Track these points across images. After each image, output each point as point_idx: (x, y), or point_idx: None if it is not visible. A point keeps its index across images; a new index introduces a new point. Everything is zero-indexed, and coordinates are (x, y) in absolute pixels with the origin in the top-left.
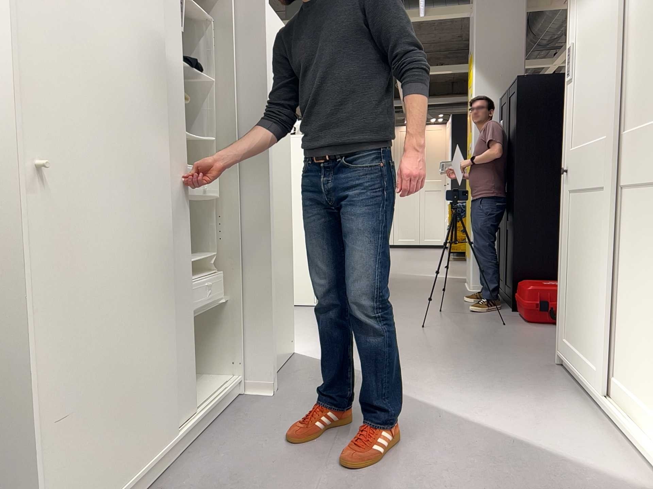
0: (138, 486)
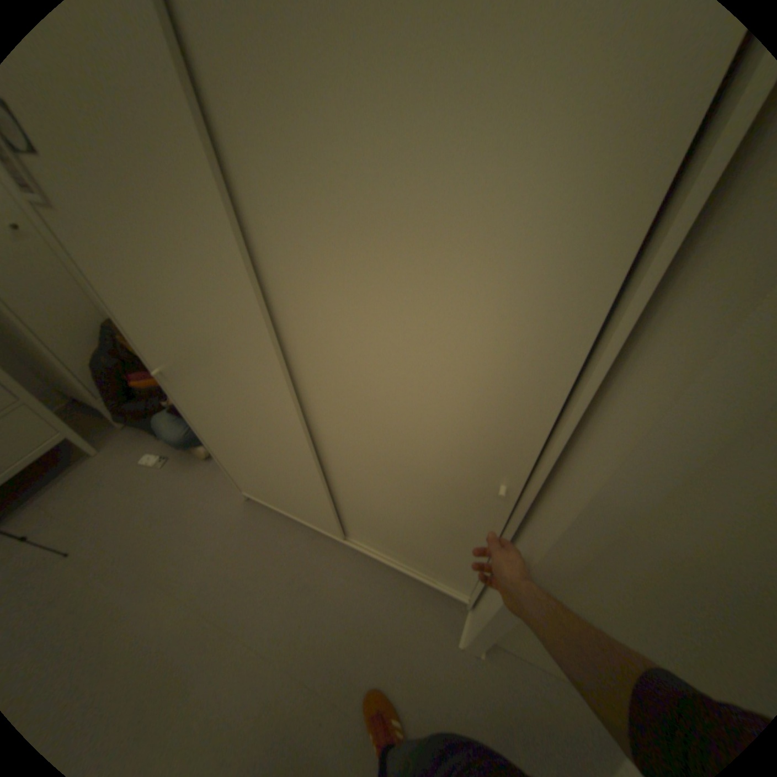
0: (278, 514)
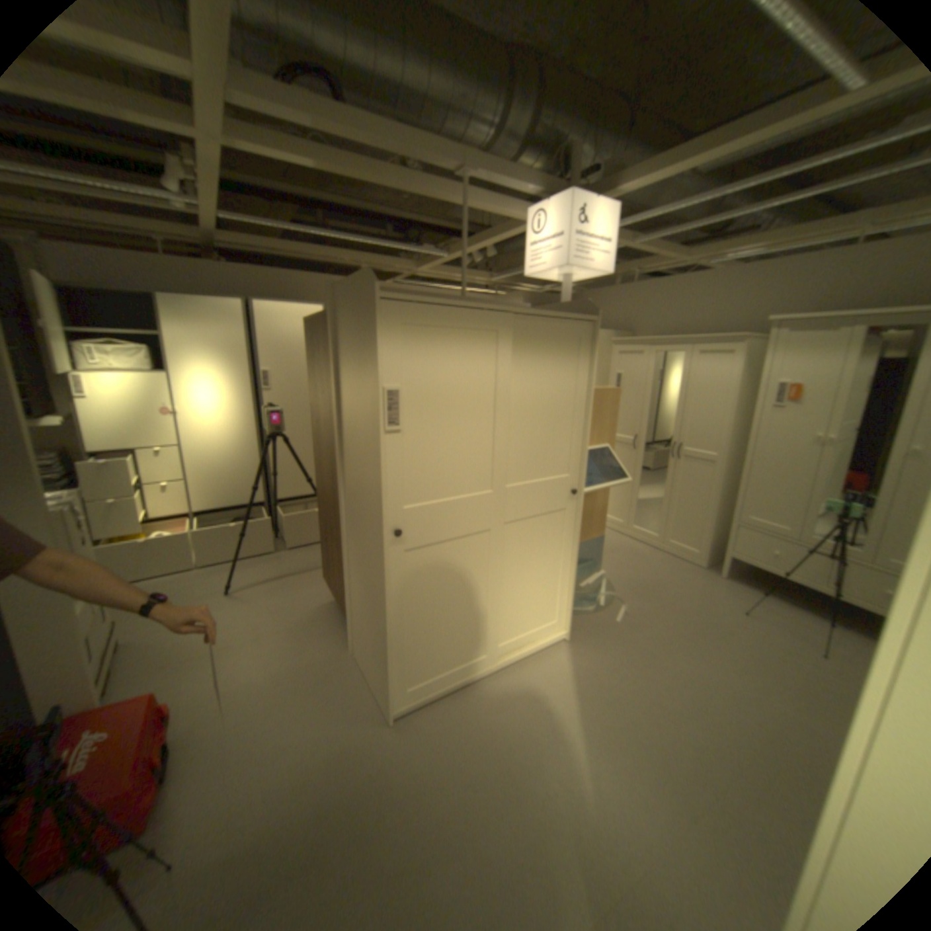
0: None
